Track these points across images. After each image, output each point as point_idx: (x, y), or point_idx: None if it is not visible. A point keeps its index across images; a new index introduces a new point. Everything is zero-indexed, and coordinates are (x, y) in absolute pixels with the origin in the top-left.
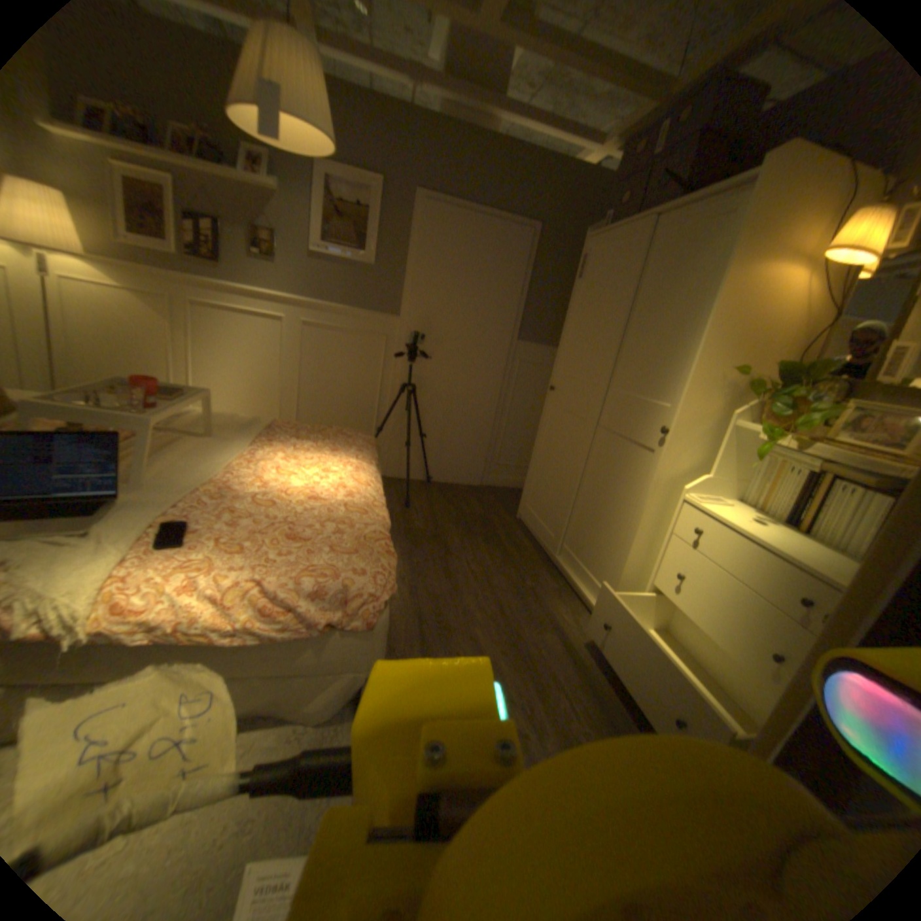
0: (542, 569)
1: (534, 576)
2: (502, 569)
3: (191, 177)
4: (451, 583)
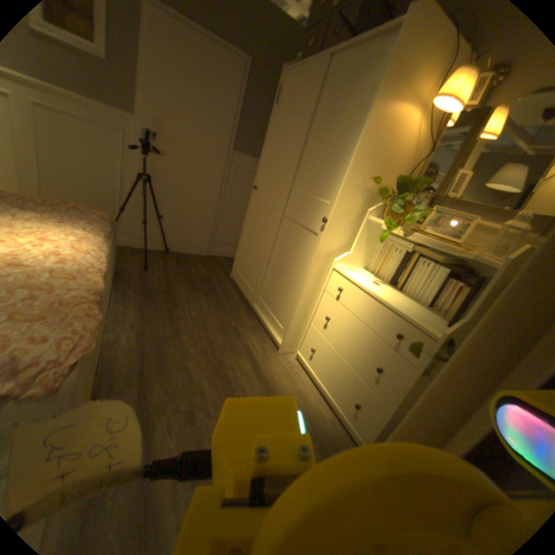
0: (244, 312)
1: (237, 317)
2: (215, 314)
3: None
4: (174, 327)
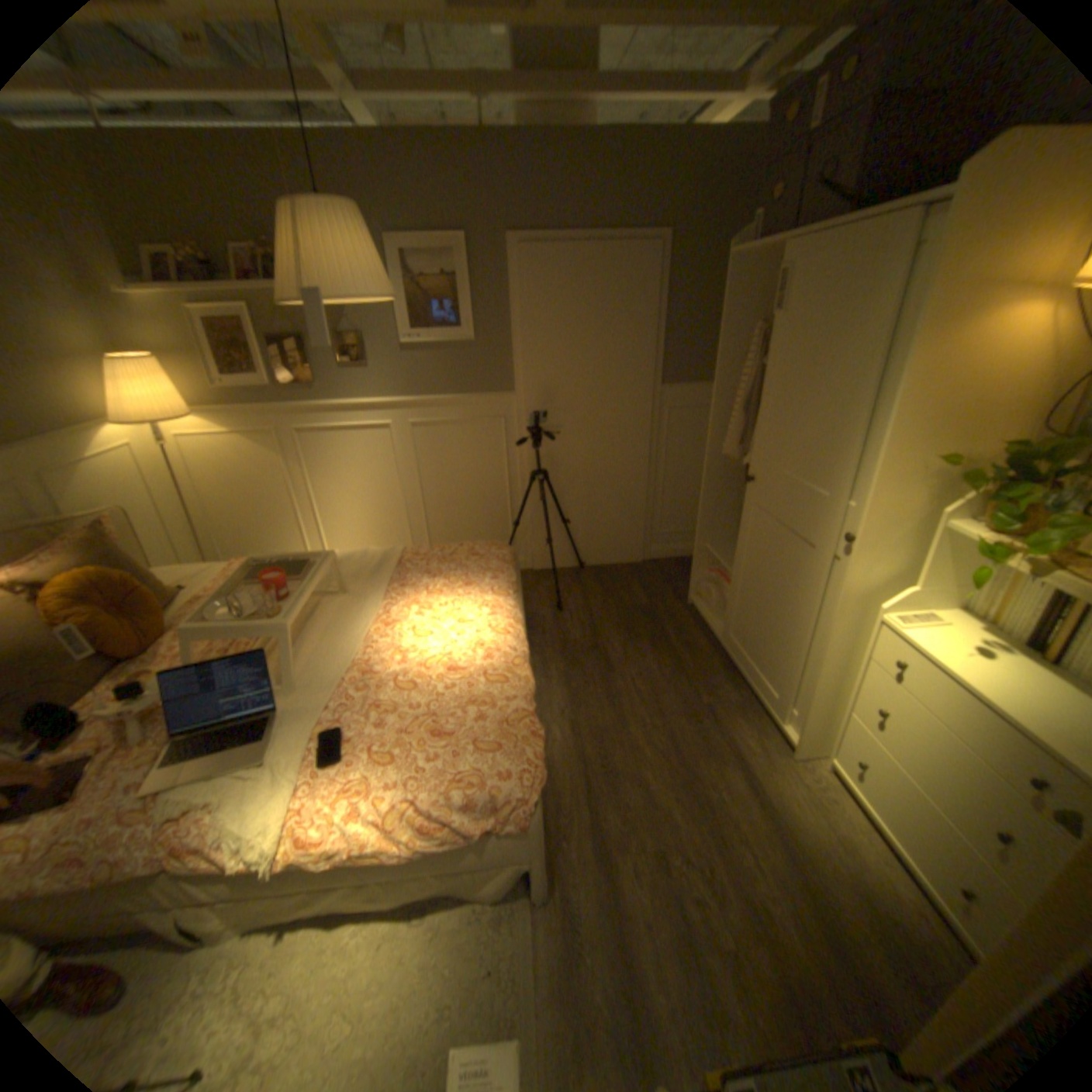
0: (721, 676)
1: (711, 688)
2: (673, 684)
3: (262, 298)
4: (615, 712)
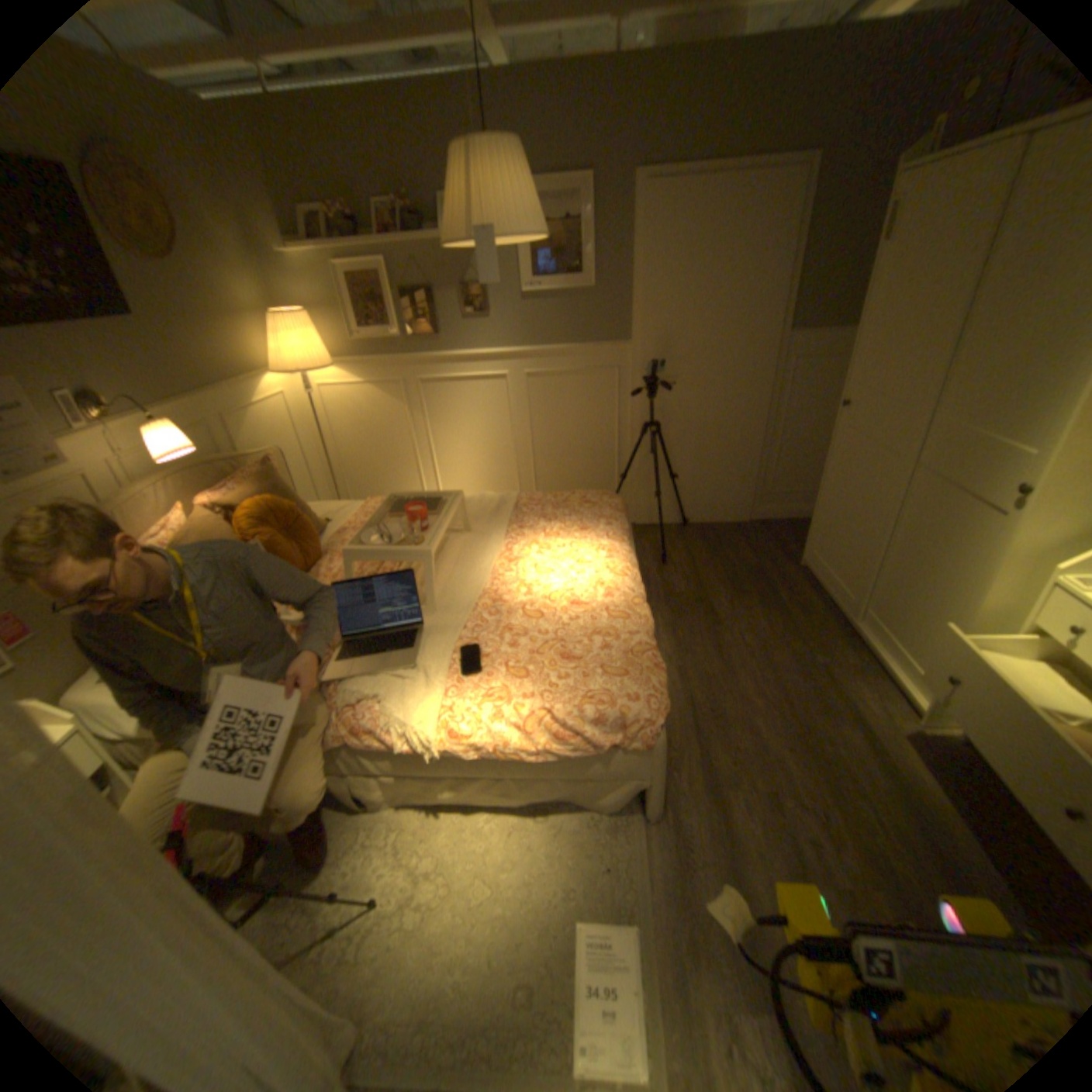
0: (838, 638)
1: (827, 649)
2: (785, 641)
3: (397, 250)
4: (723, 662)
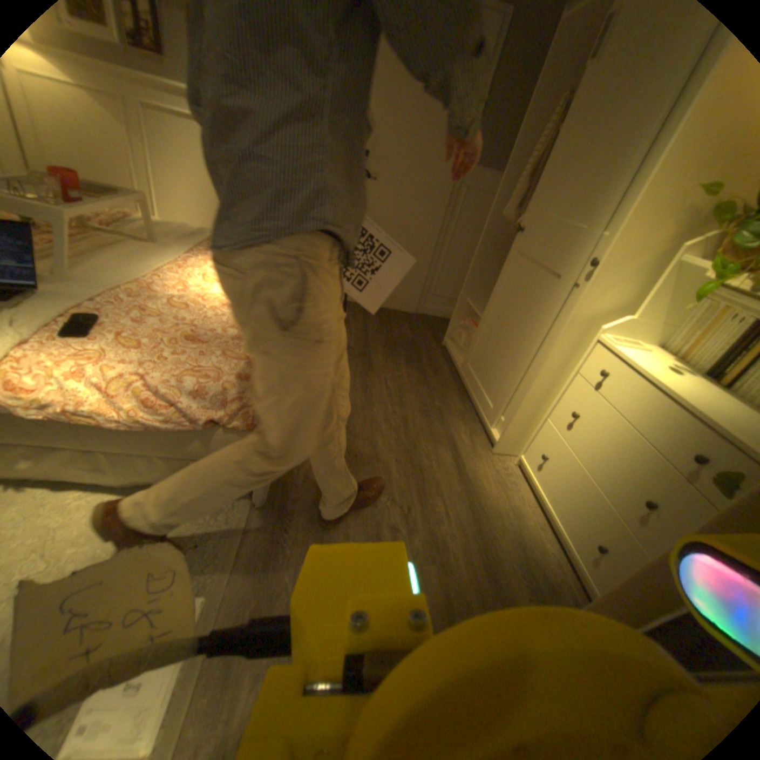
0: (453, 392)
1: (444, 397)
2: (416, 388)
3: None
4: (365, 395)
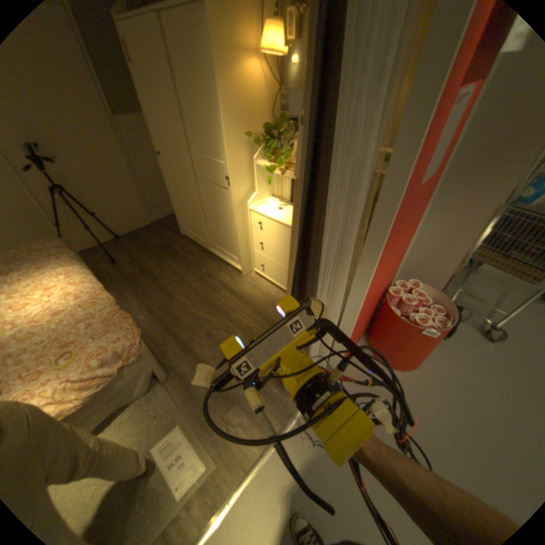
0: (207, 259)
1: (204, 265)
2: (188, 271)
3: None
4: (166, 294)
